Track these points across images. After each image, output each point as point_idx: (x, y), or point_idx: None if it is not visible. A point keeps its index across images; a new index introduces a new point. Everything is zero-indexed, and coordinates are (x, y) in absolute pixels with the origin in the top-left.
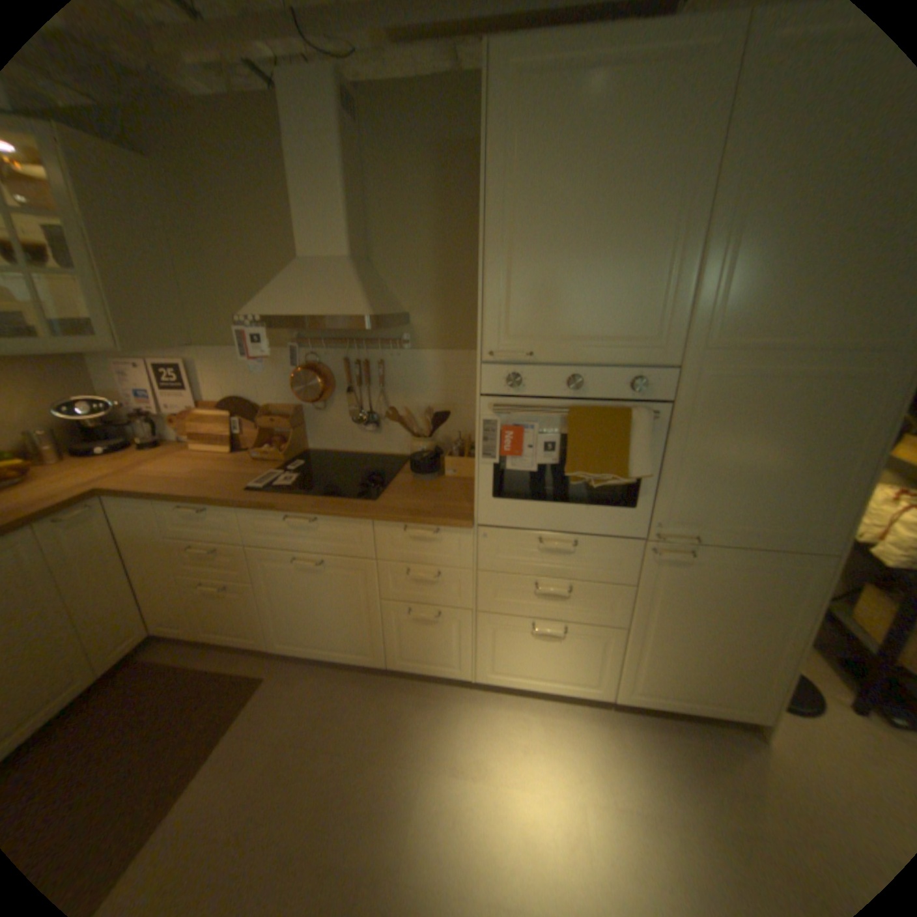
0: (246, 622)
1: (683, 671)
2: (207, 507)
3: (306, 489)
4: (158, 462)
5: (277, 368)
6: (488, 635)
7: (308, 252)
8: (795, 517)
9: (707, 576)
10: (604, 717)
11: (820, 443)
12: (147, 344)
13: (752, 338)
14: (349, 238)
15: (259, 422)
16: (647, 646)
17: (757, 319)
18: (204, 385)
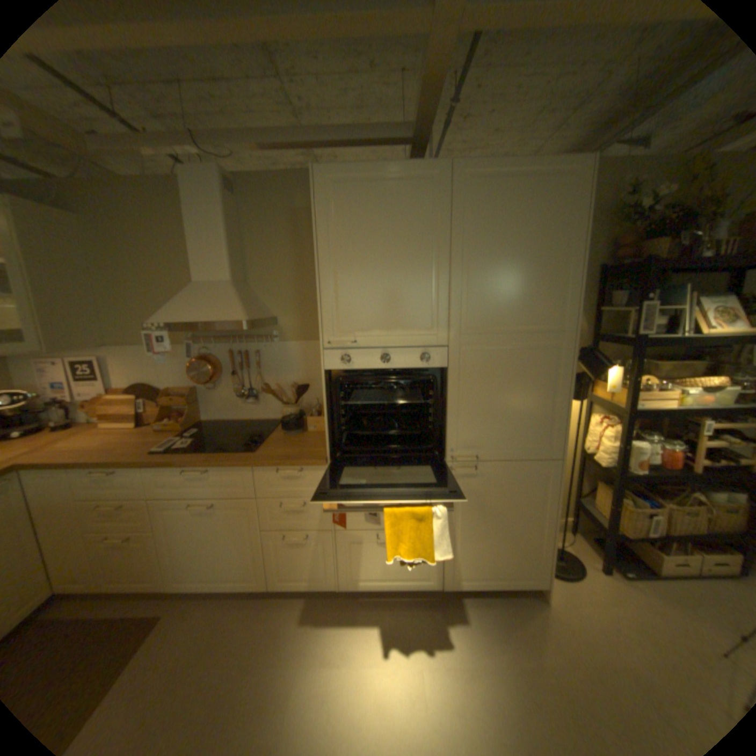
0: (144, 567)
1: (483, 556)
2: (114, 470)
3: (198, 450)
4: (69, 440)
5: (175, 359)
6: (344, 549)
7: (199, 278)
8: (530, 437)
9: (486, 482)
10: (436, 604)
11: (534, 388)
12: (64, 346)
13: (484, 328)
14: (230, 269)
15: (159, 401)
16: (457, 541)
17: (485, 317)
18: (112, 375)
